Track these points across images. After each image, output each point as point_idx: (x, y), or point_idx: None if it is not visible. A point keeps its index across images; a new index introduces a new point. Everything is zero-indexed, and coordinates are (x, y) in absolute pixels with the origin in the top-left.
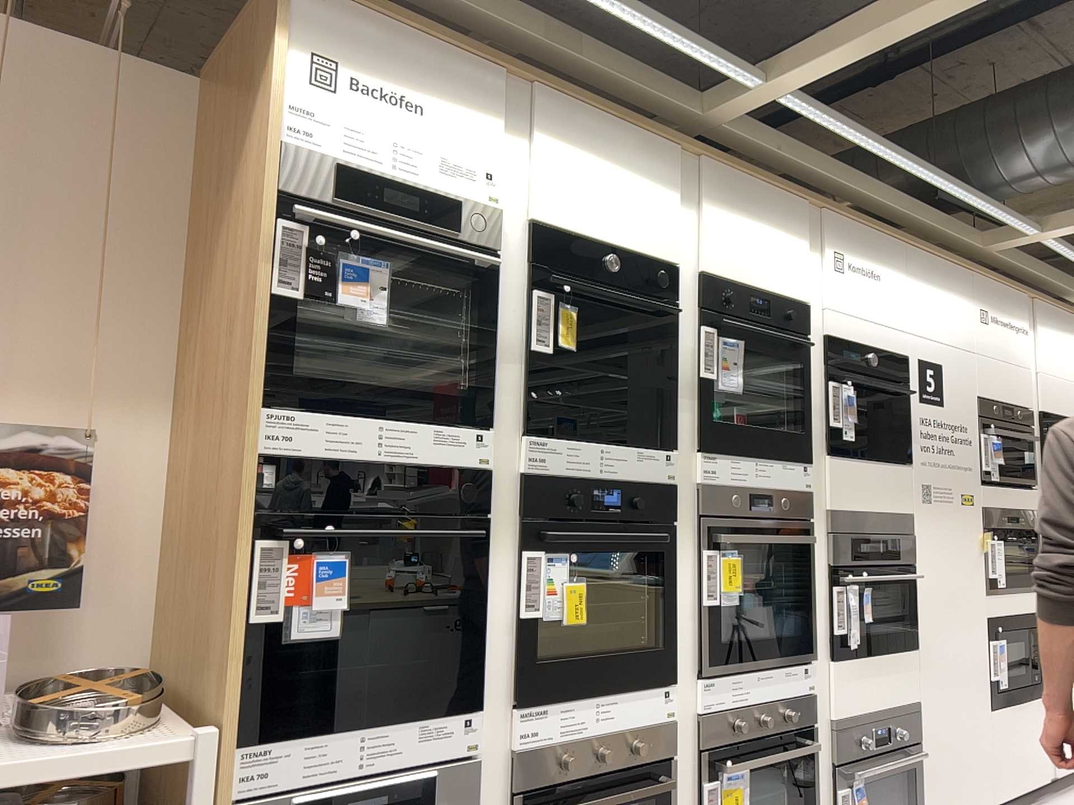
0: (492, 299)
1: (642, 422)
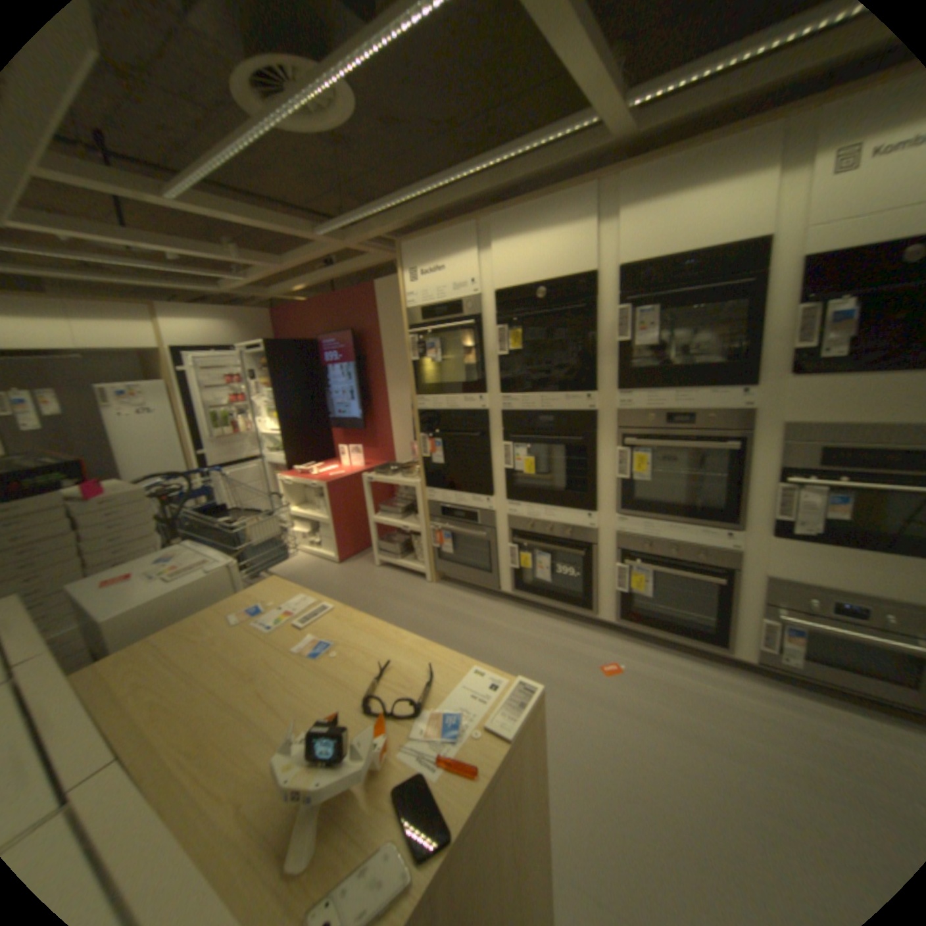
0: (476, 337)
1: (571, 380)
